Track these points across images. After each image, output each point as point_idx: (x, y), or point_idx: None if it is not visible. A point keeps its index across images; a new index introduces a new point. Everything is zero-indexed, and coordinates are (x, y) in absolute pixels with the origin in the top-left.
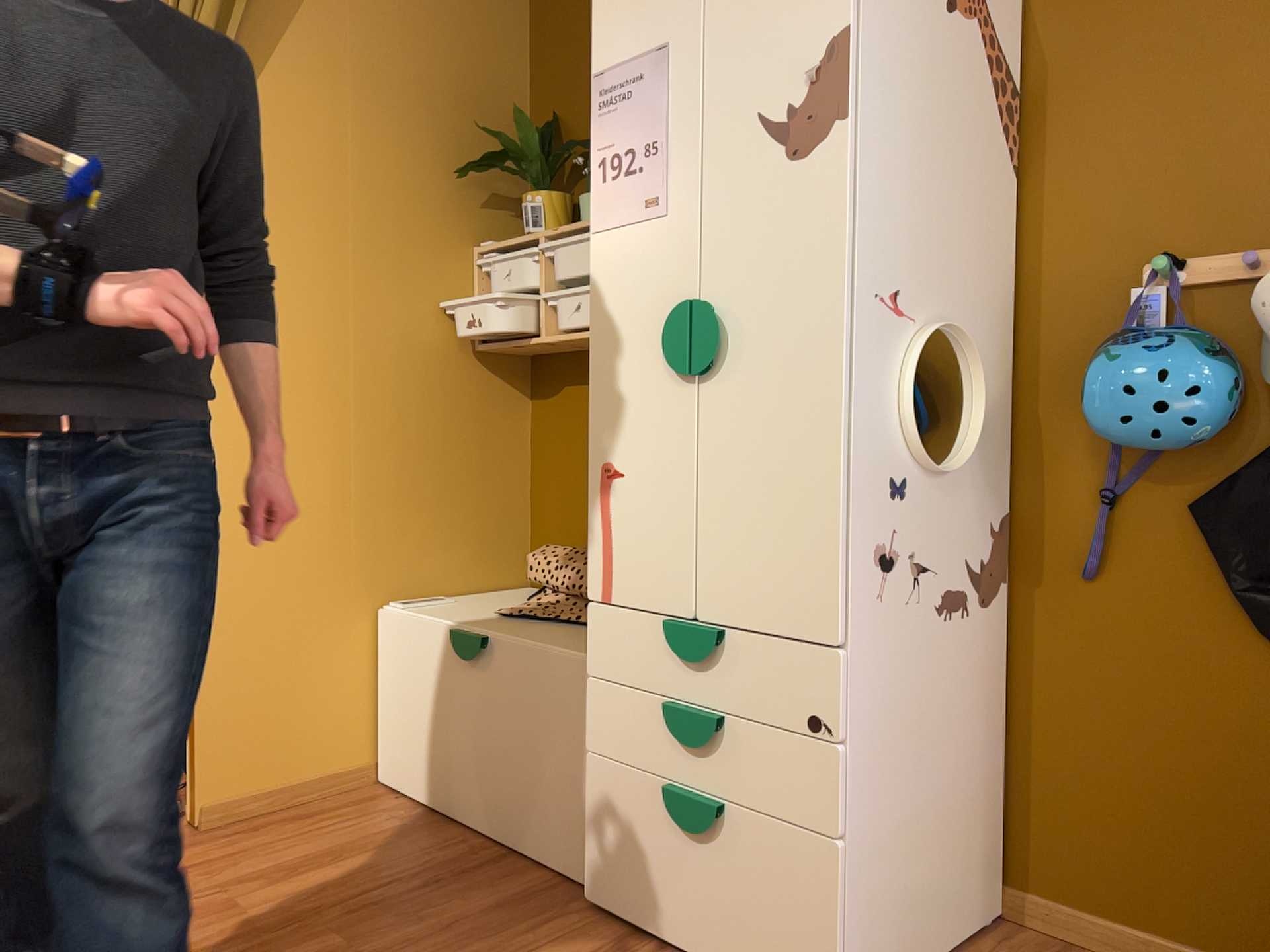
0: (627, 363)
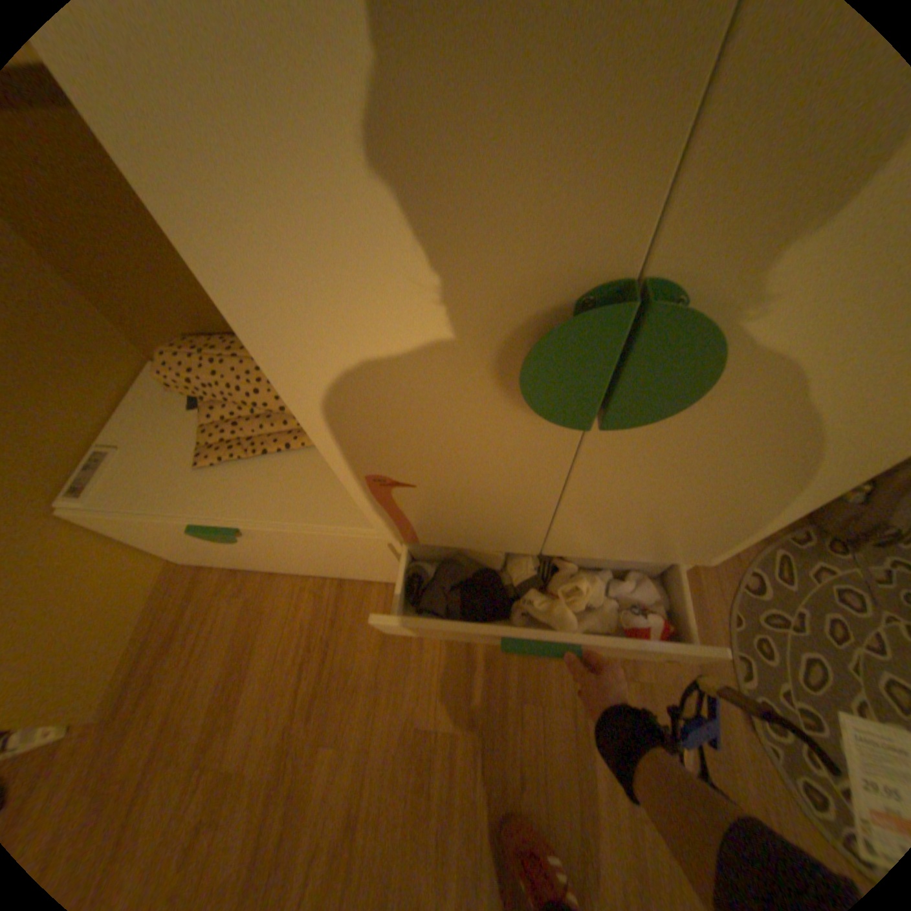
0: (383, 376)
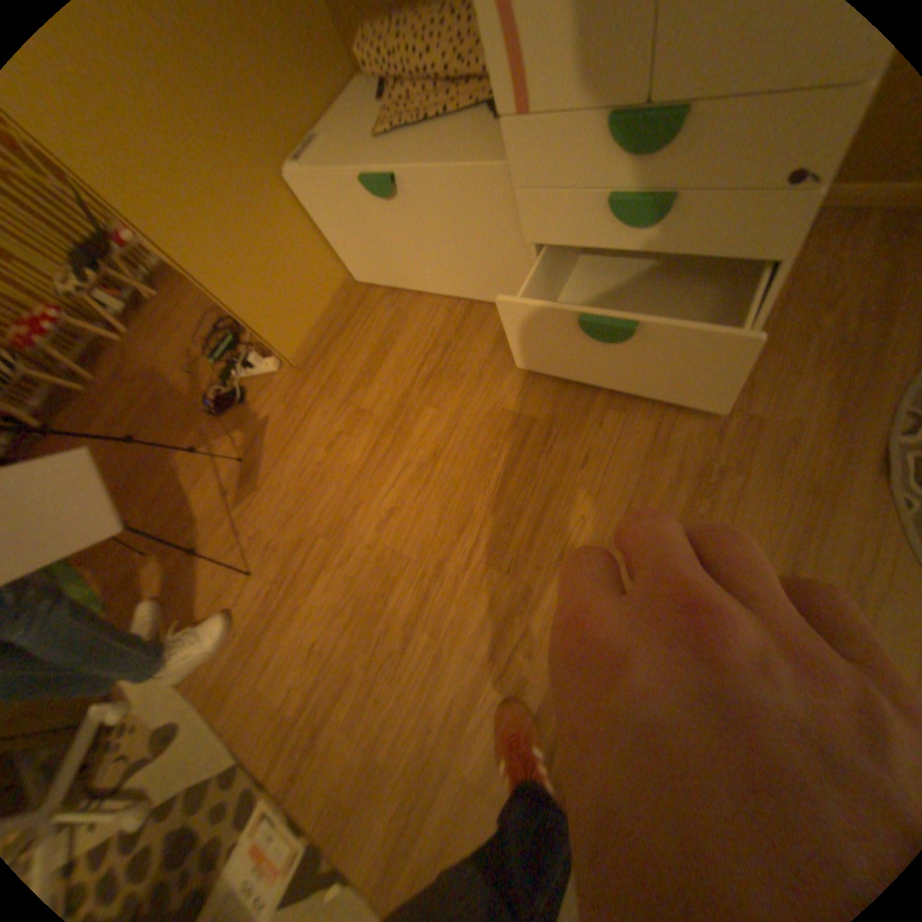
0: None
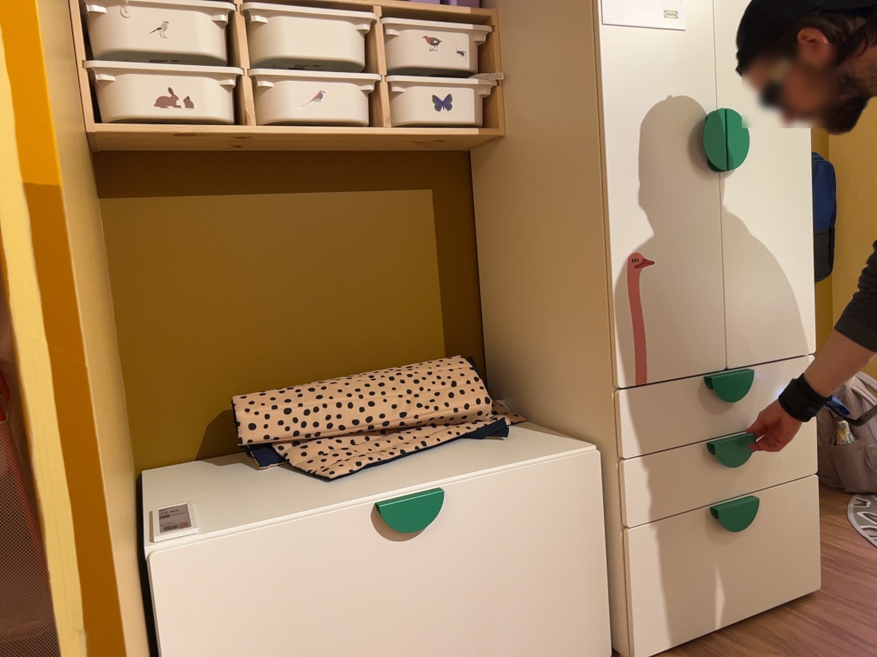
0: (652, 160)
